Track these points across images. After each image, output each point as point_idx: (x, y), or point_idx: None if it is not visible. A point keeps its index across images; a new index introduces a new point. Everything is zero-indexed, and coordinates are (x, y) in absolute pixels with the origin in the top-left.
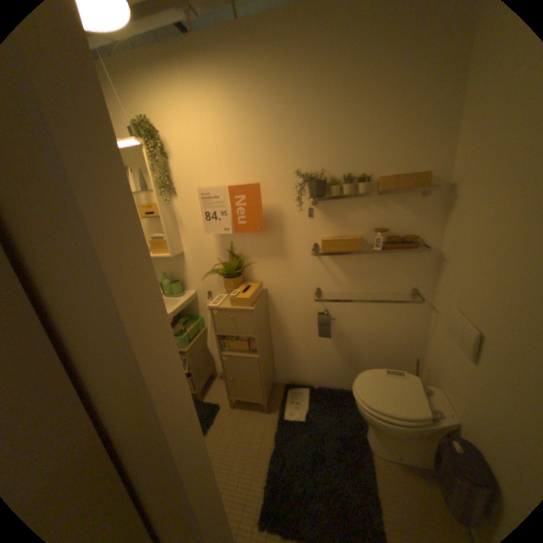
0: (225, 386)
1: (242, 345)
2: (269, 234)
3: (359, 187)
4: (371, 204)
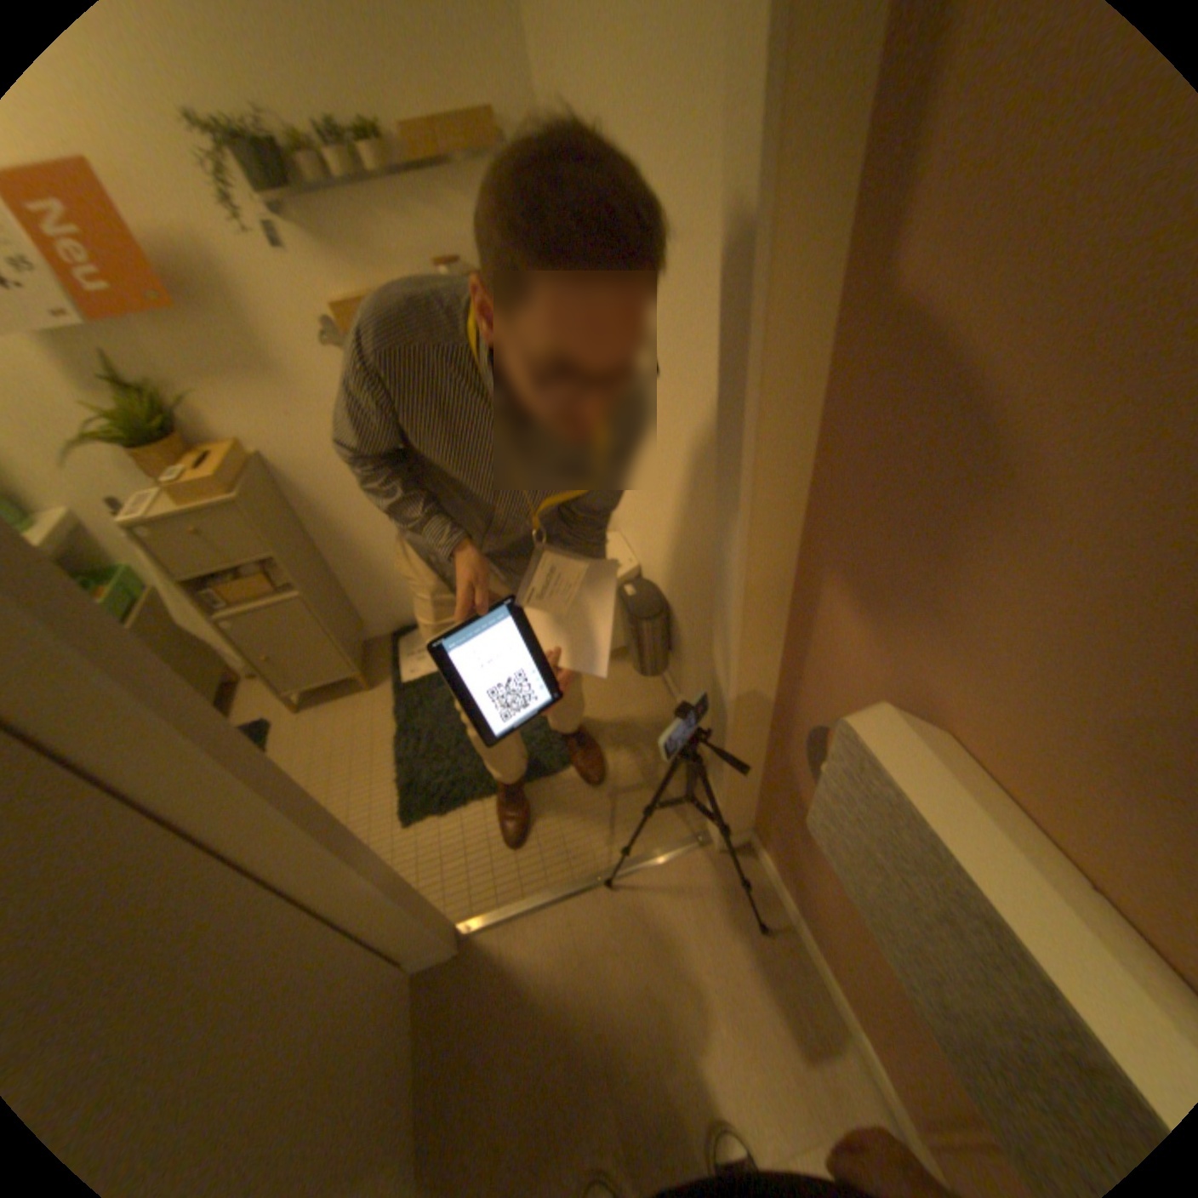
0: (259, 679)
1: (254, 586)
2: (196, 310)
3: (361, 154)
4: (406, 199)
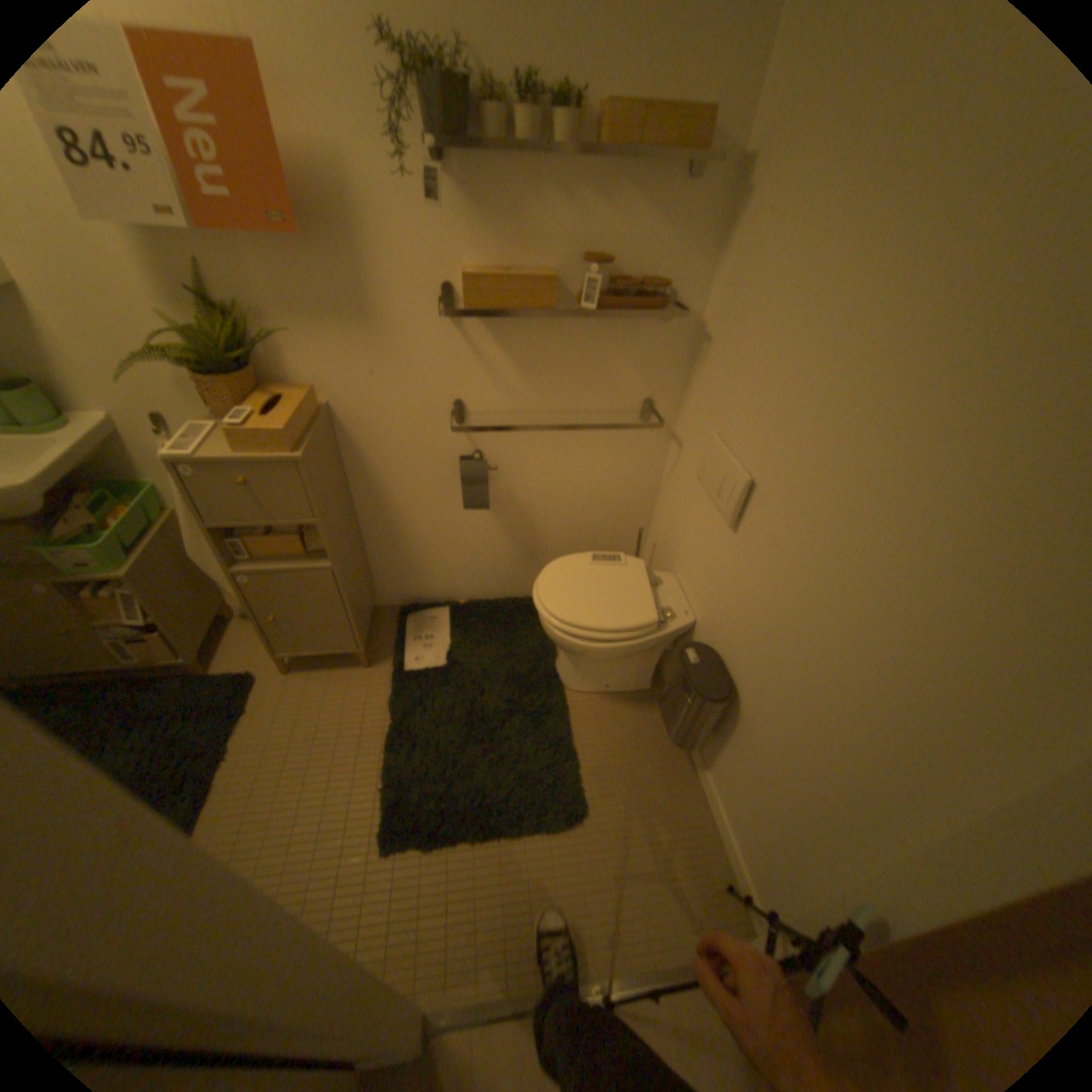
0: (262, 636)
1: (288, 545)
2: (317, 243)
3: (557, 121)
4: (581, 182)
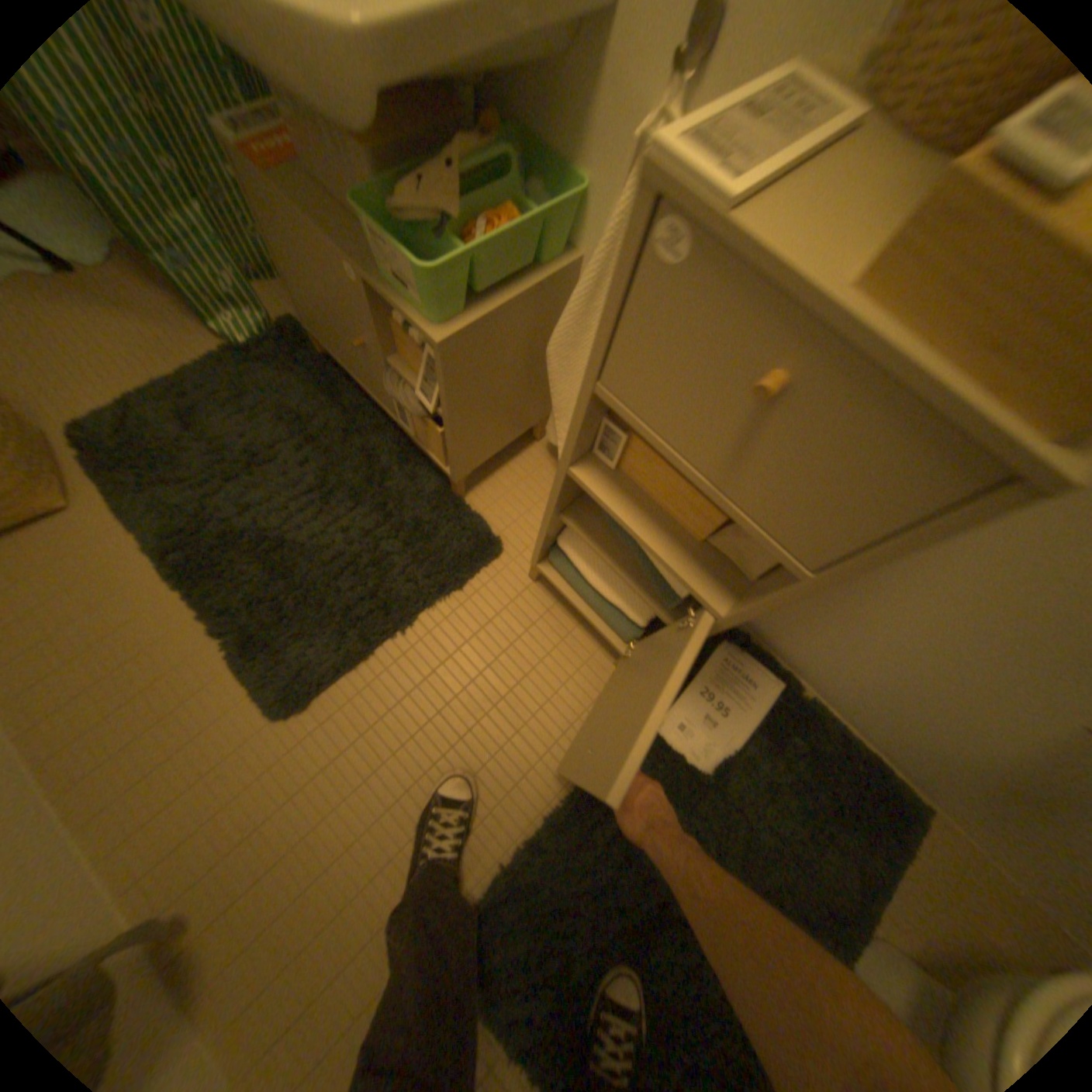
0: (542, 543)
1: (695, 506)
2: None
3: None
4: None
